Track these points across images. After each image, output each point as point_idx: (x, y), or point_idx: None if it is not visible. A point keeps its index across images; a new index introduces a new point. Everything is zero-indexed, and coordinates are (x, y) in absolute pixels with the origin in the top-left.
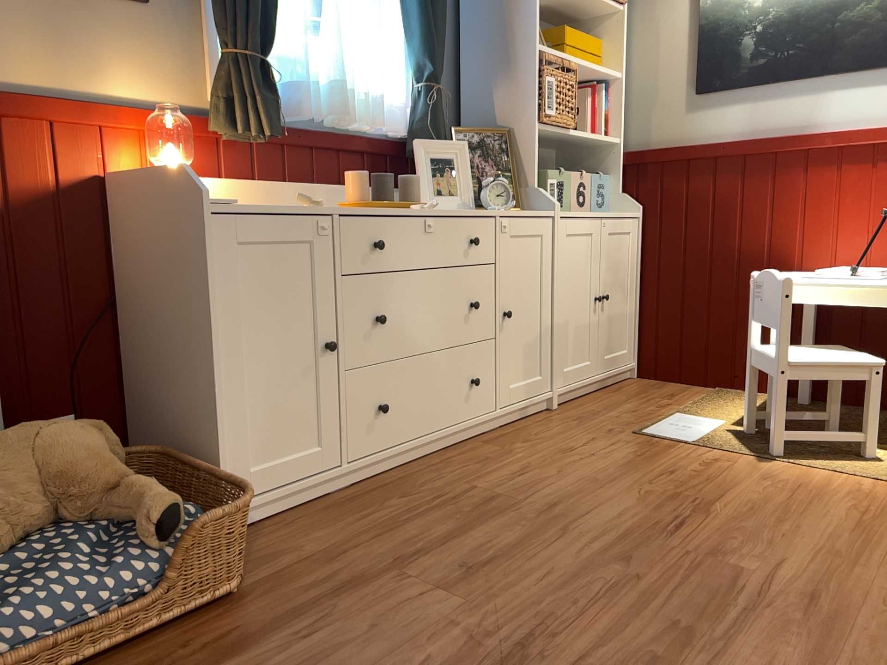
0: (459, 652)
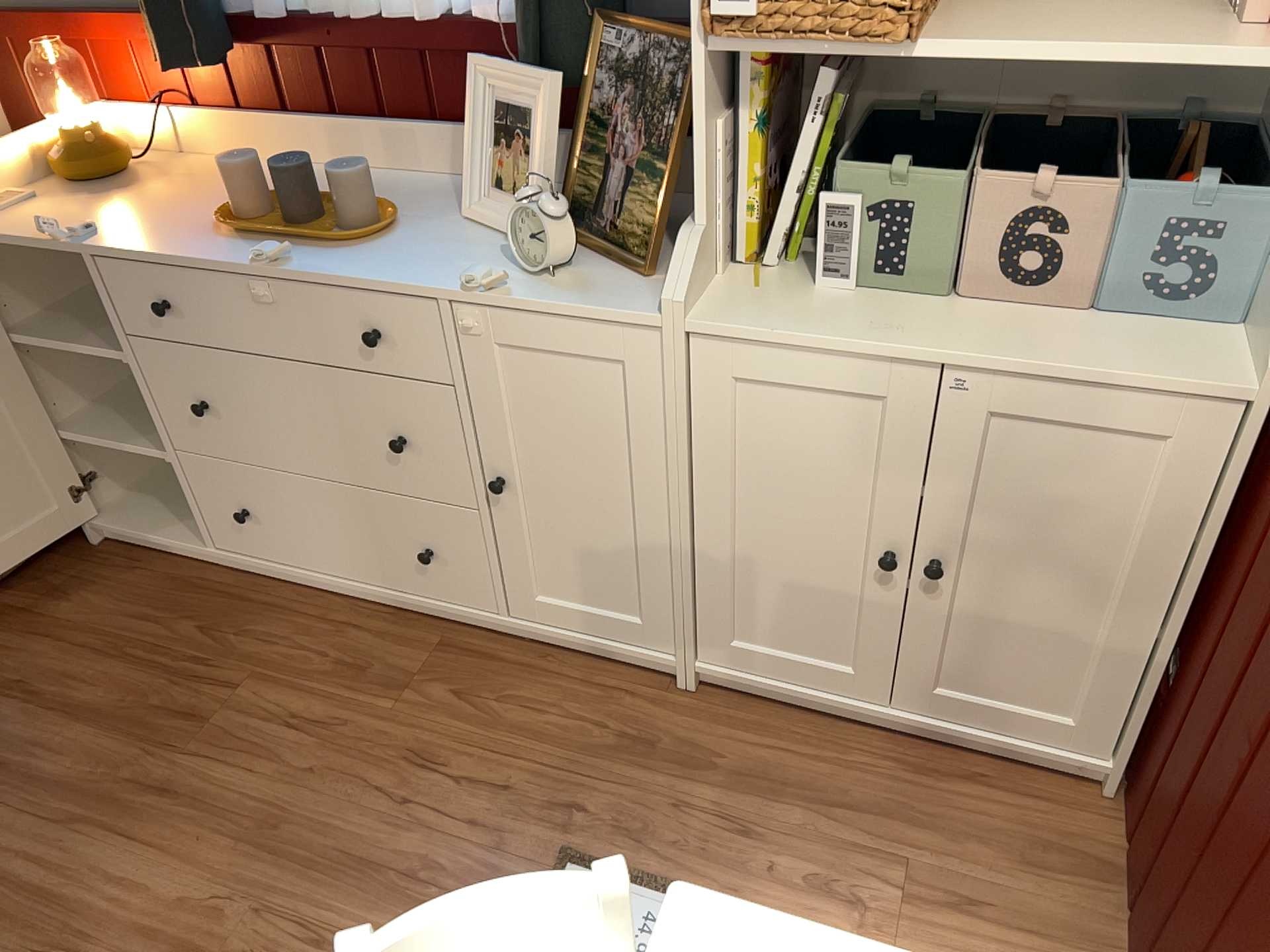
0: None
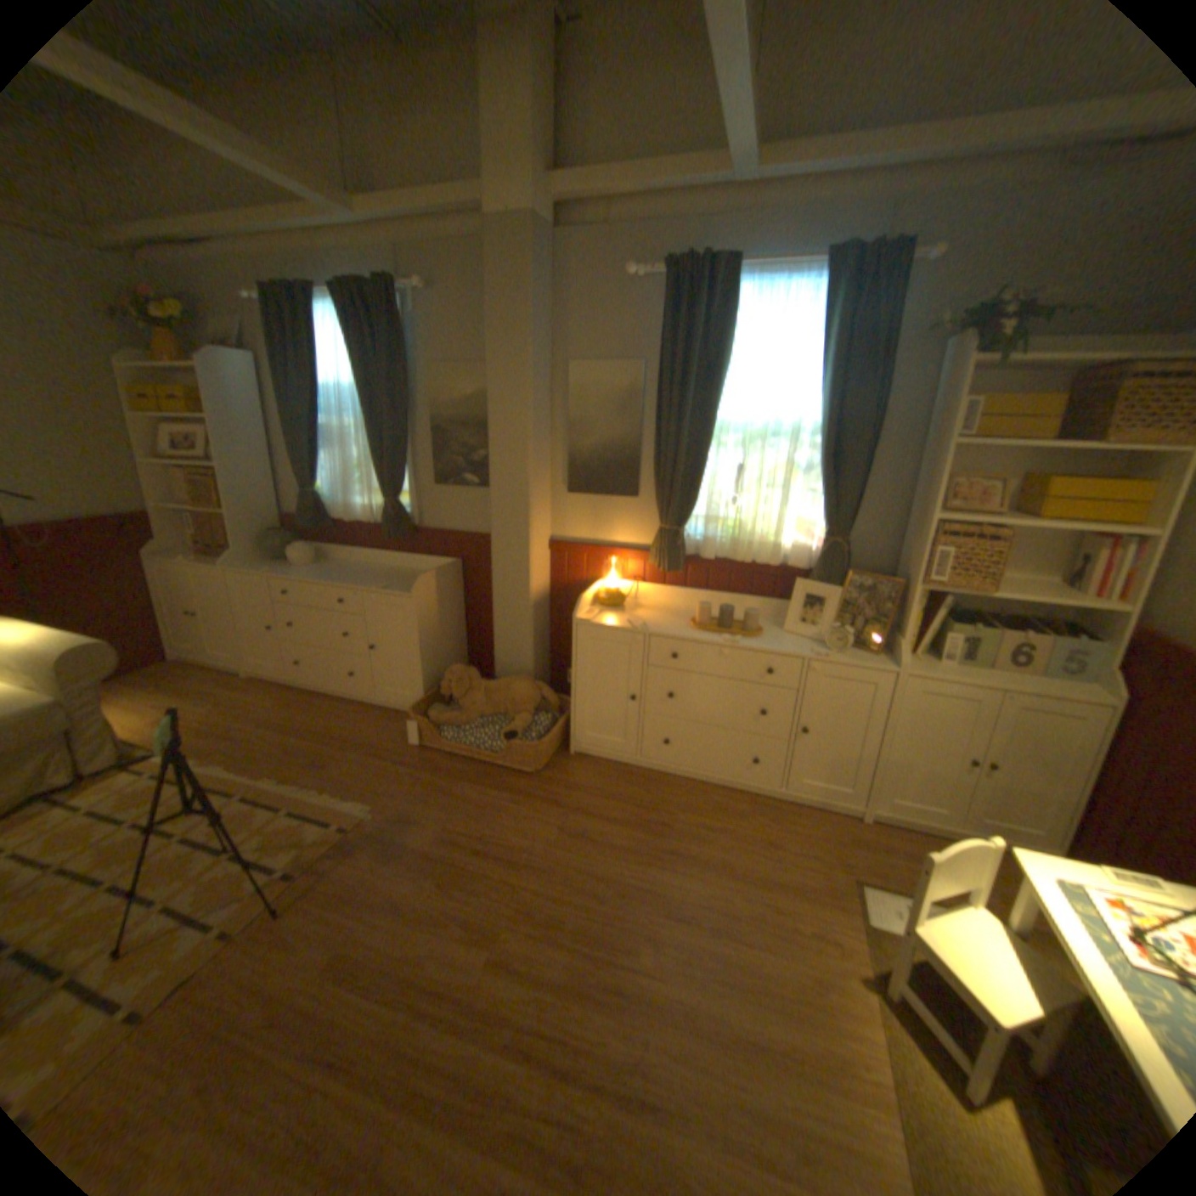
0: (519, 849)
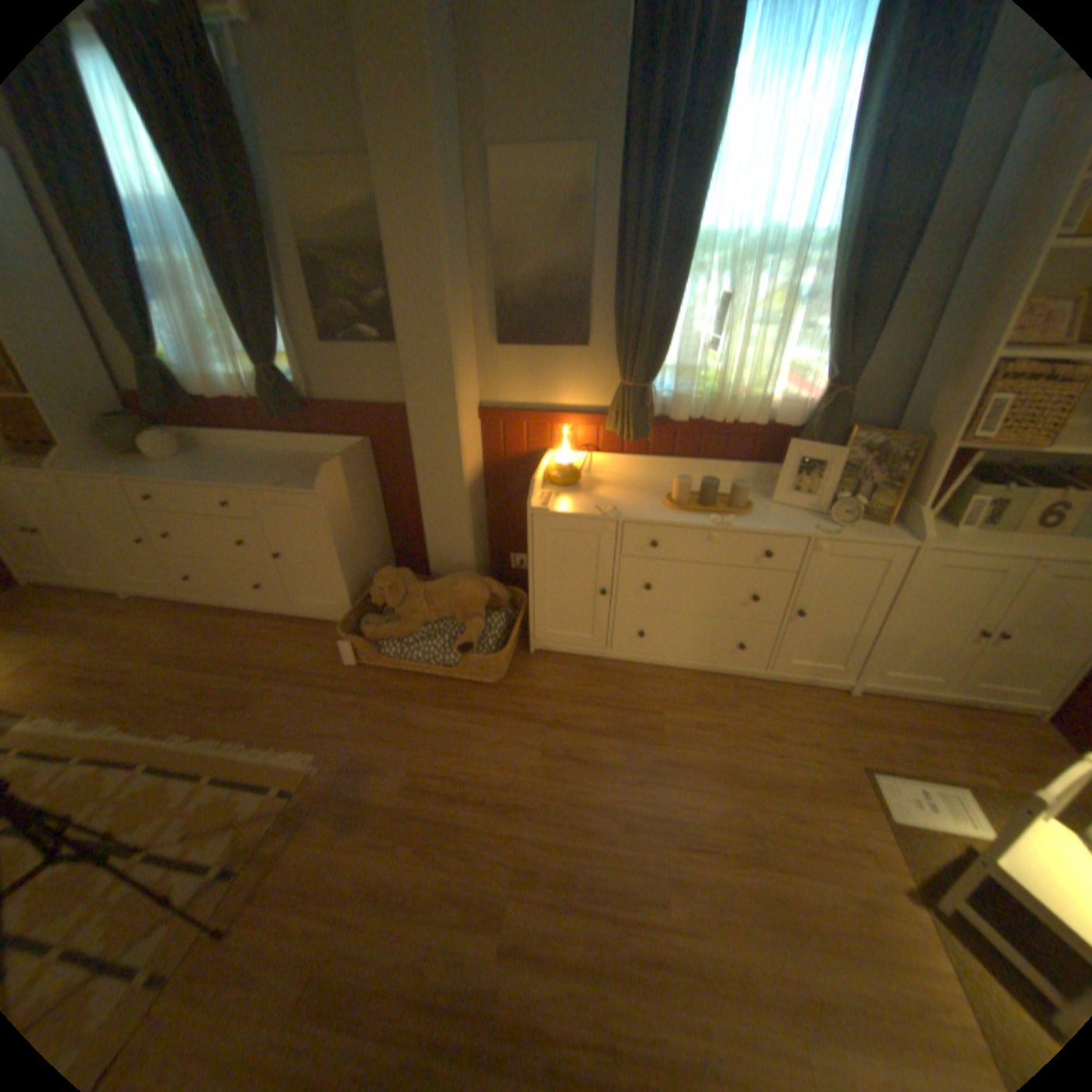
0: (501, 784)
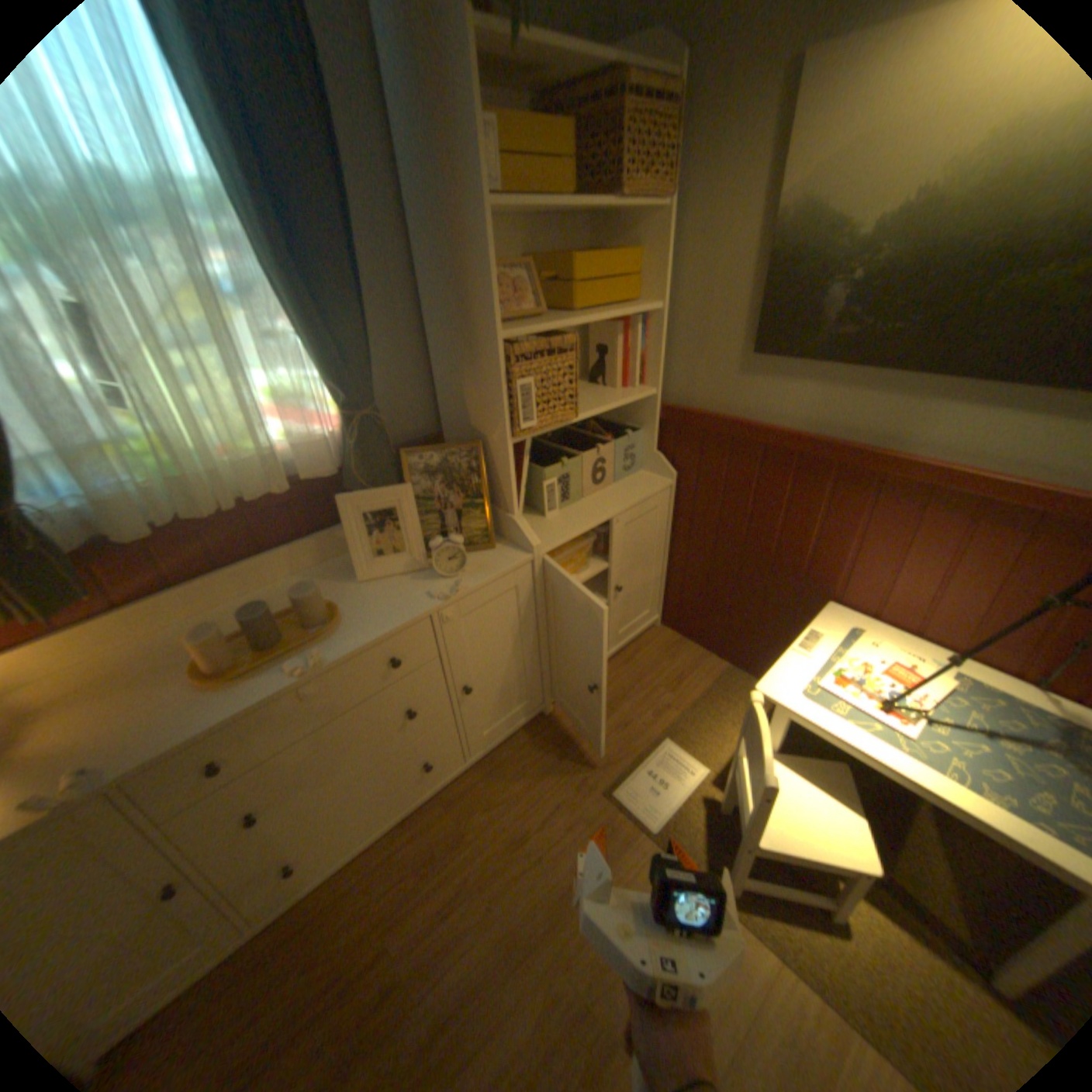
0: None
